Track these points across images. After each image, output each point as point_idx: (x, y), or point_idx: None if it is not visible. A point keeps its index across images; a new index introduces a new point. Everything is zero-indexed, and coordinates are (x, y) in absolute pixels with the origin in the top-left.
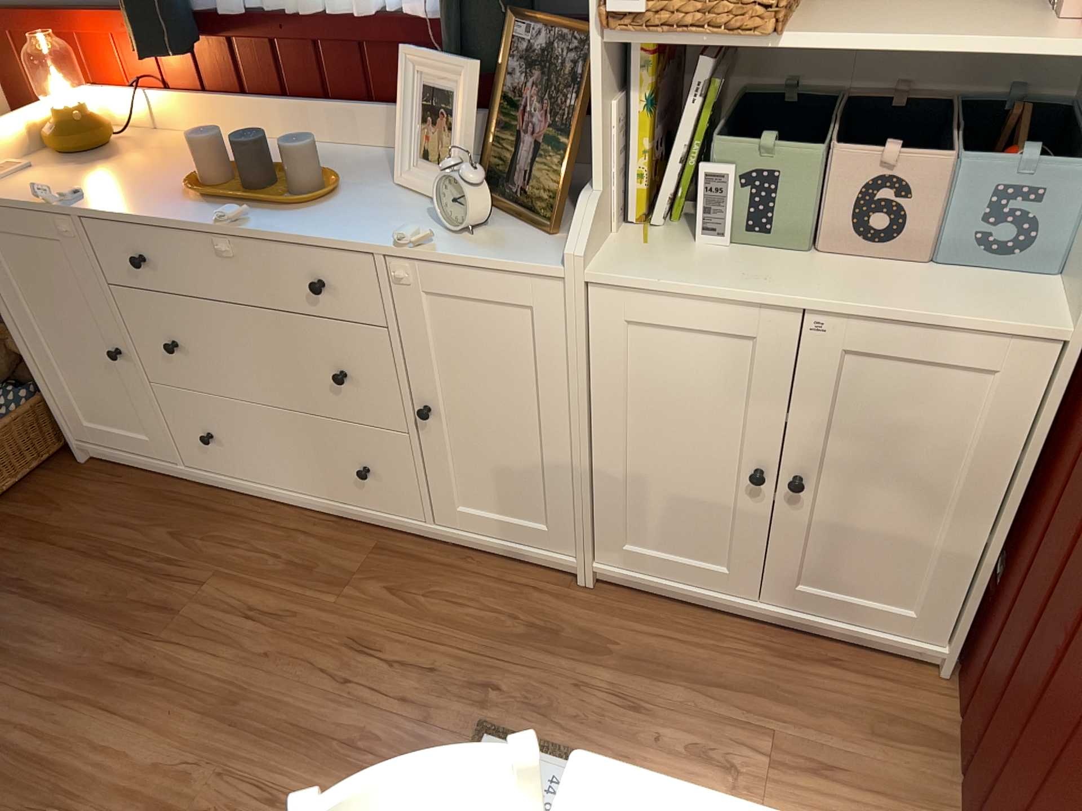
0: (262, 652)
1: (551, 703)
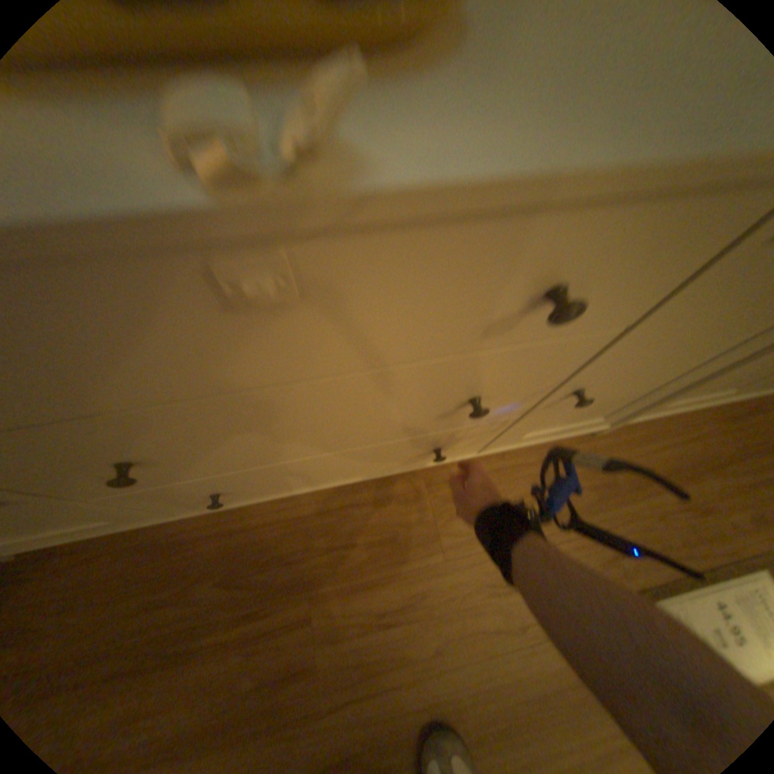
0: (434, 662)
1: (668, 549)
